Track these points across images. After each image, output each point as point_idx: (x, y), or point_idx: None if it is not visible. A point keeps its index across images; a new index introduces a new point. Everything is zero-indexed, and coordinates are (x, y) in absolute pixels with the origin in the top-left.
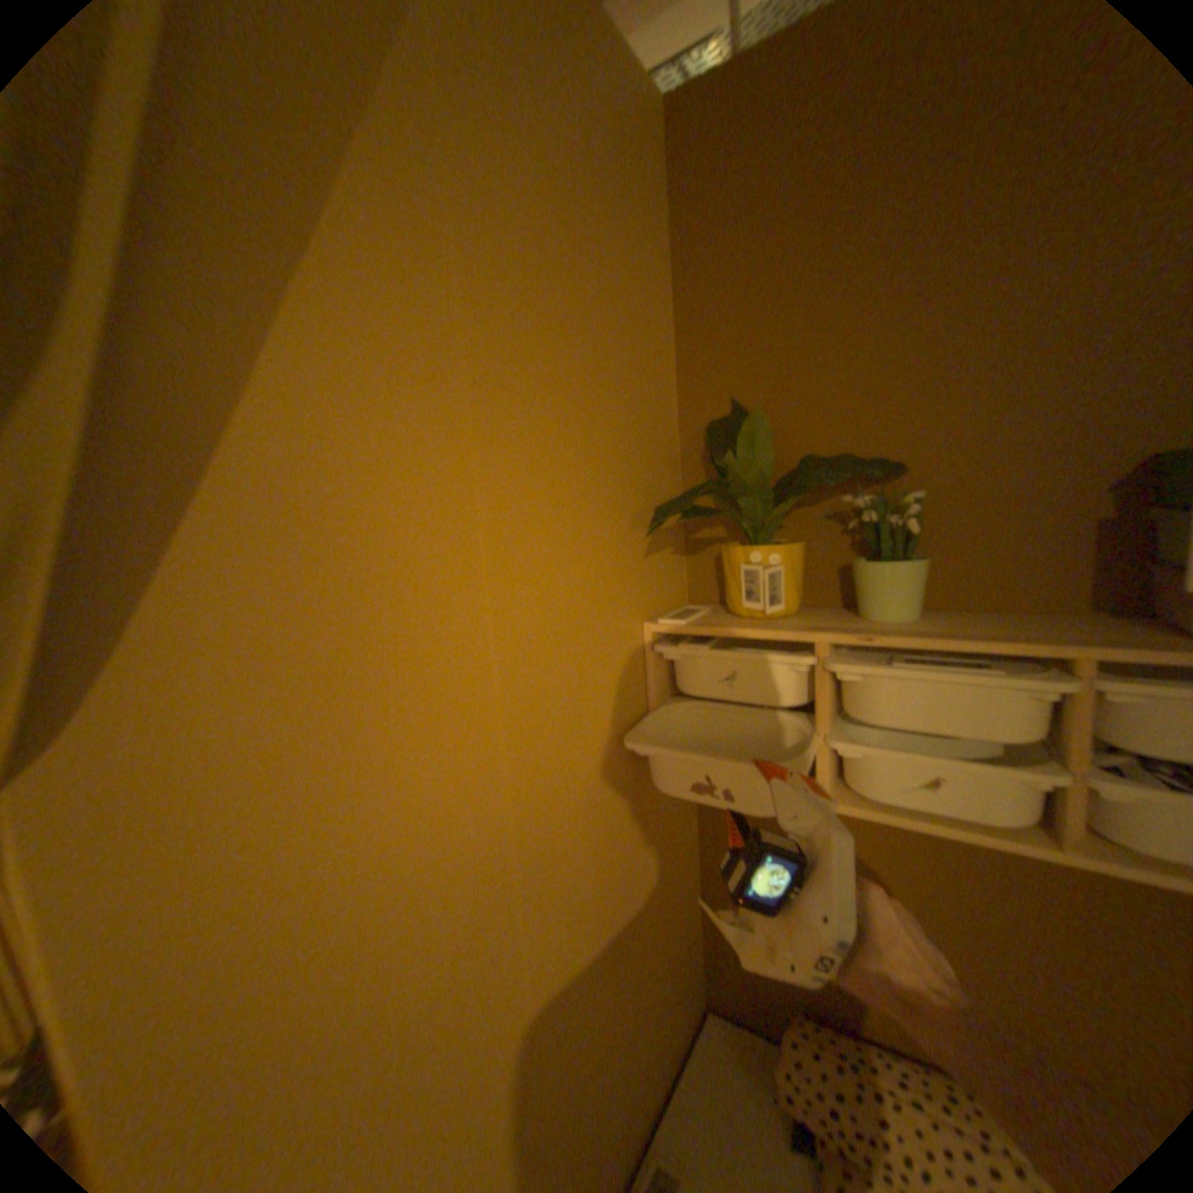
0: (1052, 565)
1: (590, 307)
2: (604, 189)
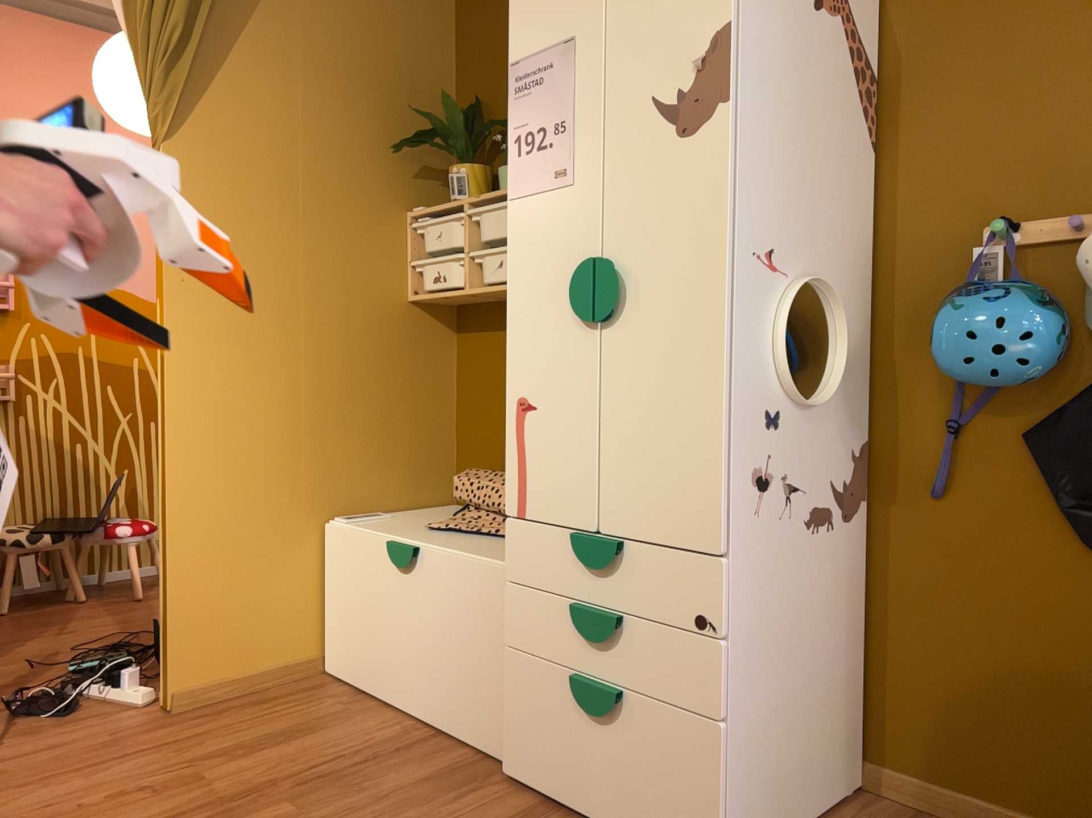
0: None
1: (380, 49)
2: None
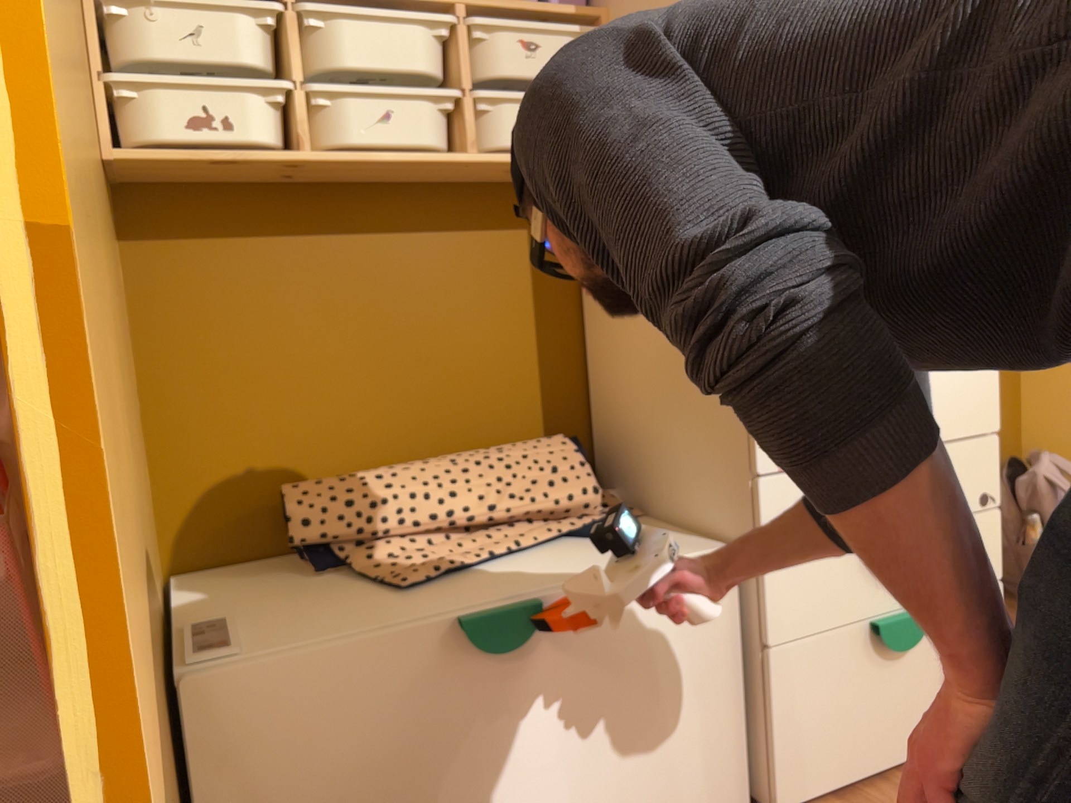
0: None
1: None
2: None
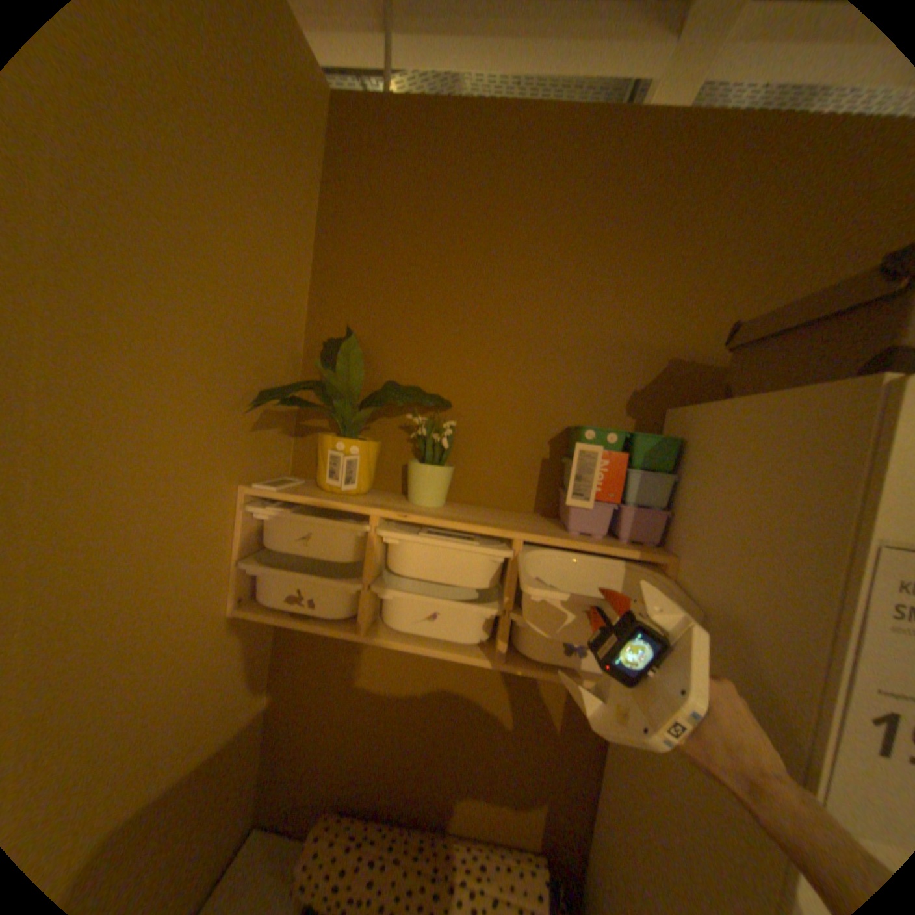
0: (518, 483)
1: (228, 213)
2: (262, 129)
